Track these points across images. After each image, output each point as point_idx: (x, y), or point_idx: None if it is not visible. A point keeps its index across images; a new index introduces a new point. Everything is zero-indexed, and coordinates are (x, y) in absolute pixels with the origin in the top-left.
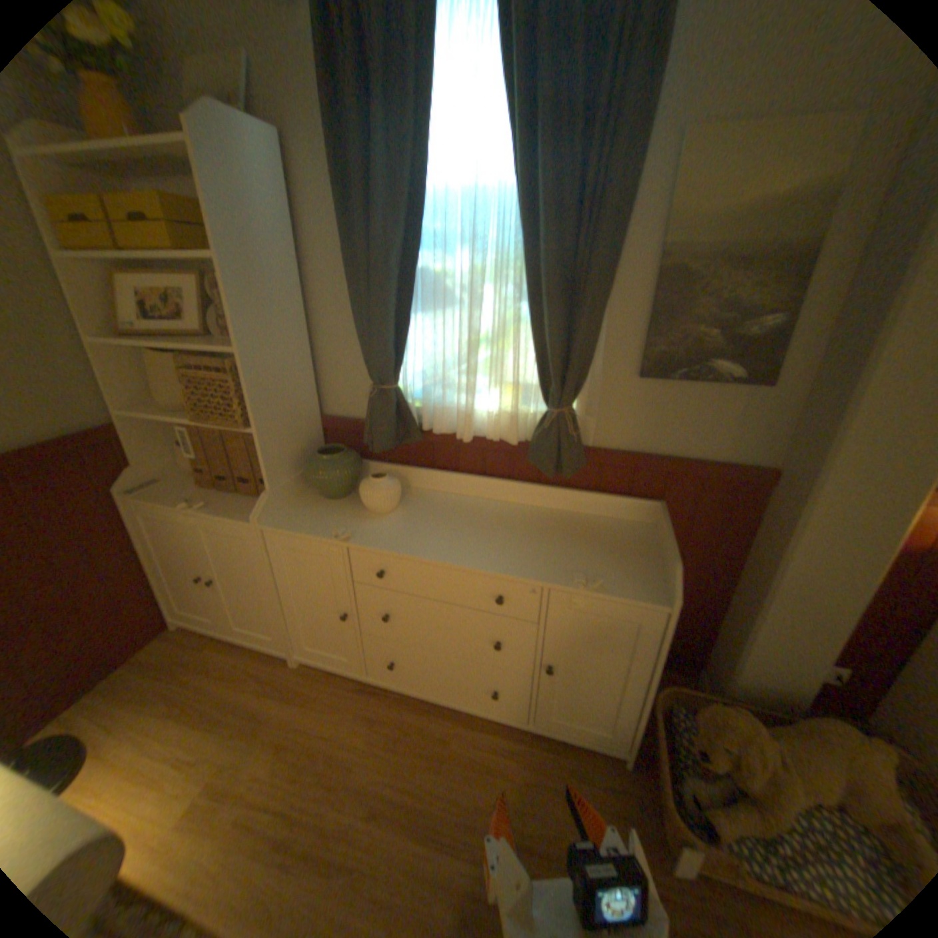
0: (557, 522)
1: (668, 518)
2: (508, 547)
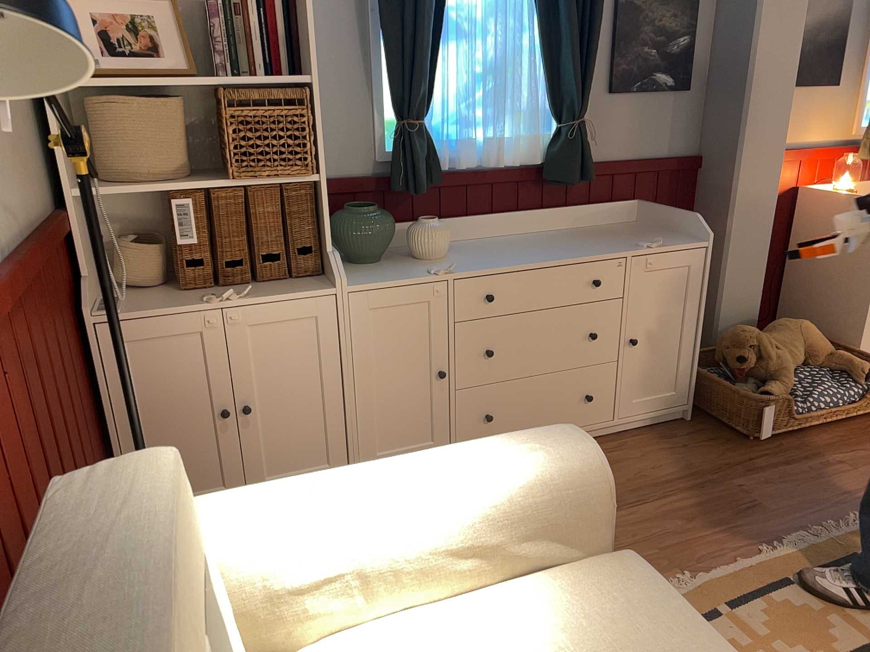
0: (578, 234)
1: (653, 207)
2: (575, 249)
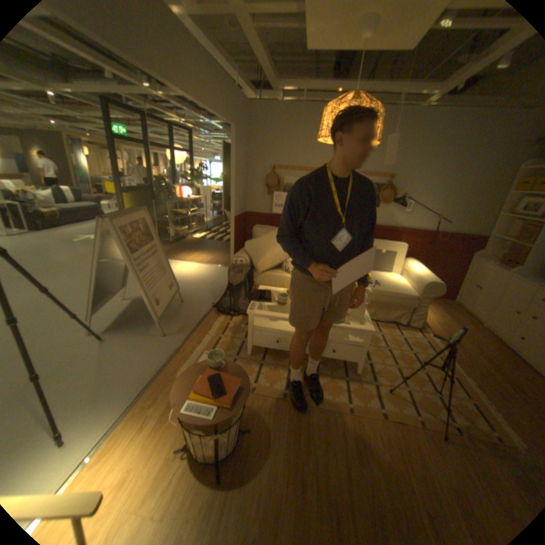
0: None
1: None
2: None
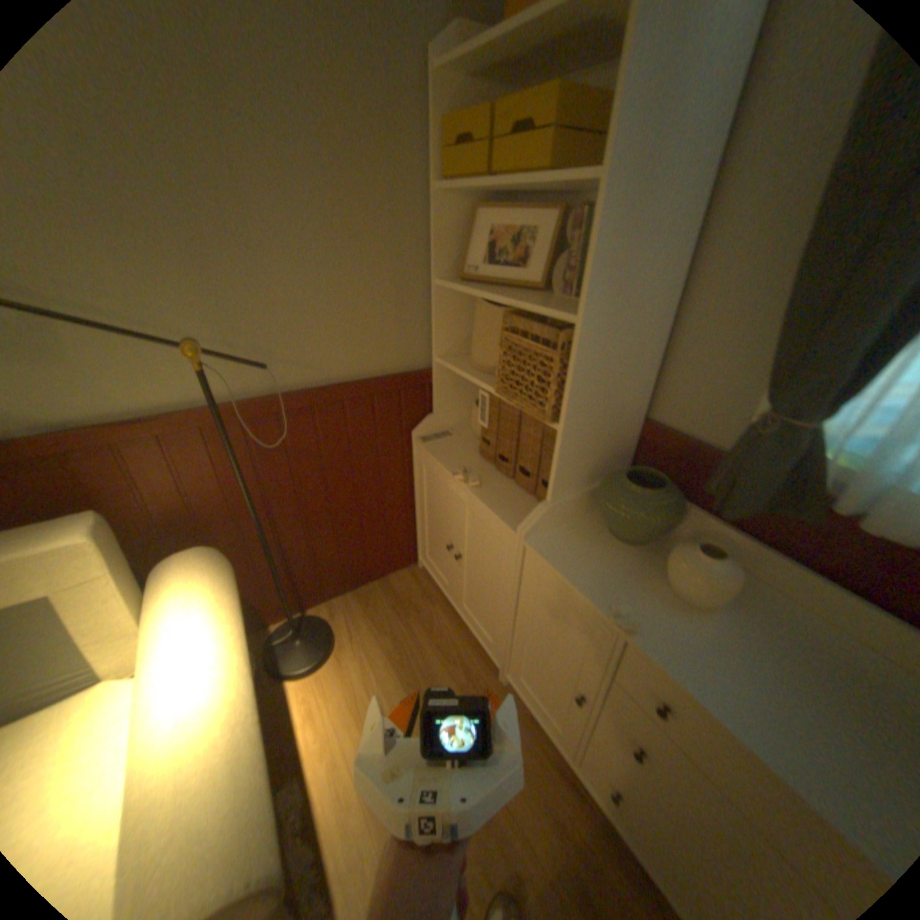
0: None
1: None
2: None
